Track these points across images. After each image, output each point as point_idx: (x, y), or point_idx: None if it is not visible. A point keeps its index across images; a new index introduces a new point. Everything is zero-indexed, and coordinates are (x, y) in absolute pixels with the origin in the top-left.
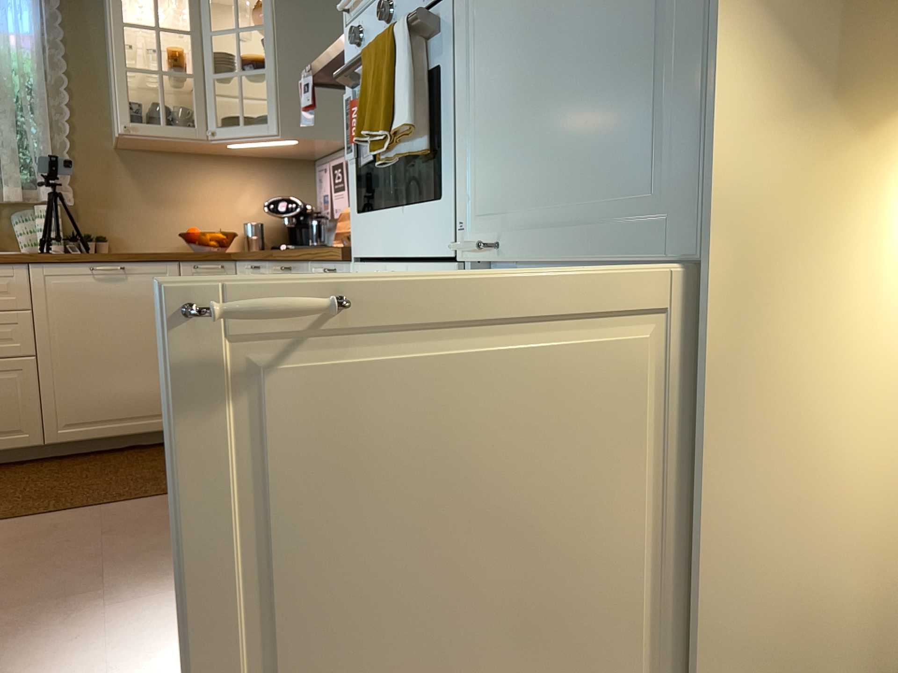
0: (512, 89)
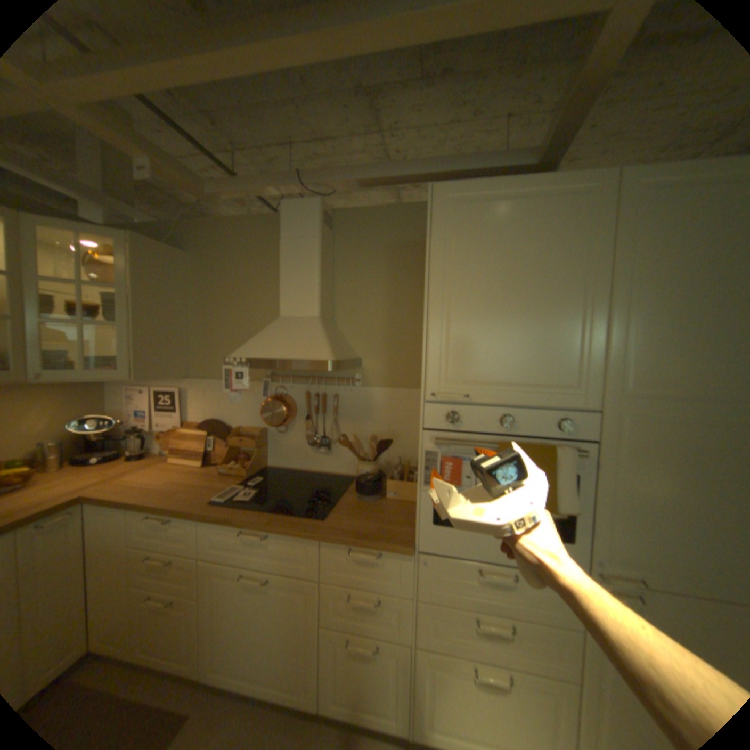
0: (655, 510)
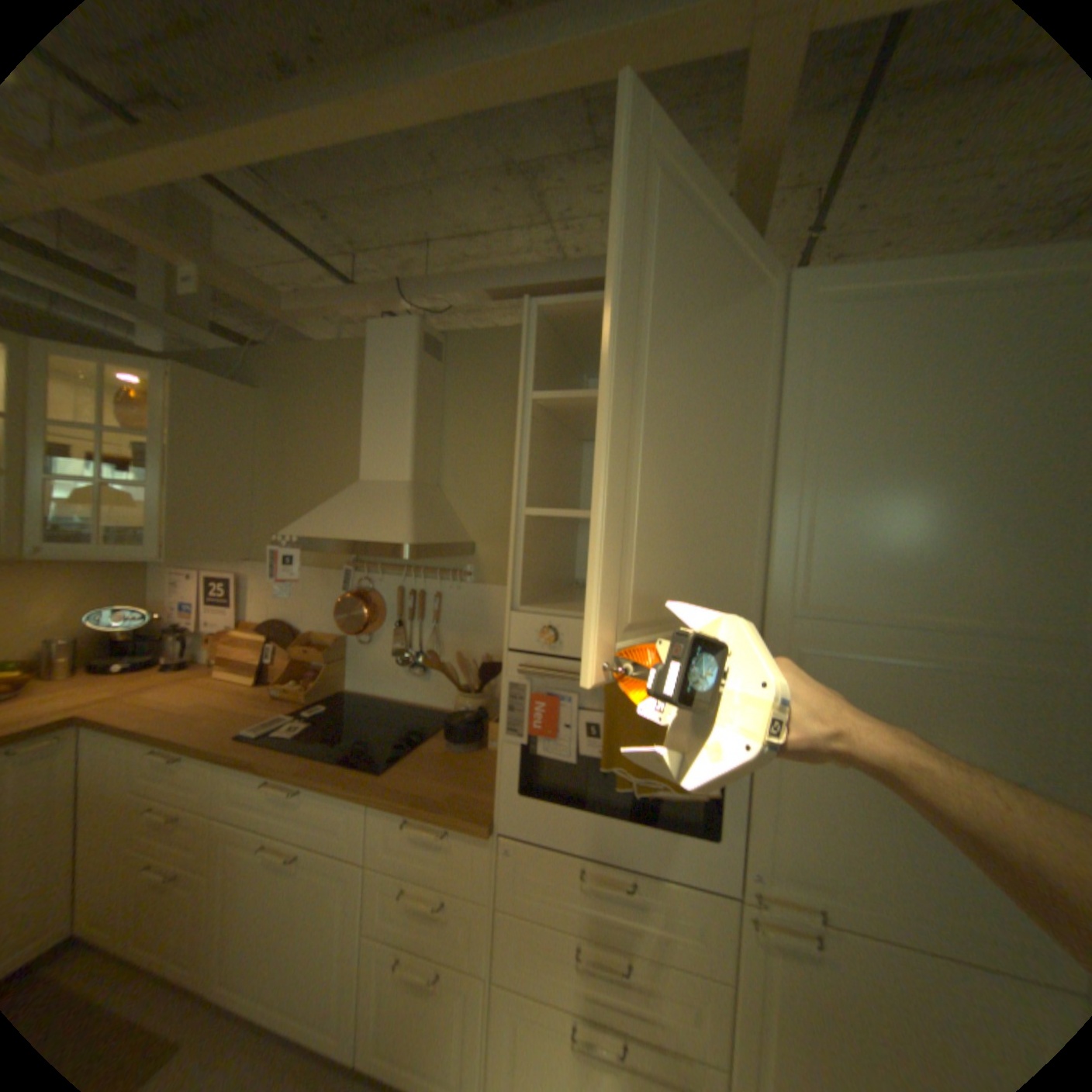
0: (841, 798)
